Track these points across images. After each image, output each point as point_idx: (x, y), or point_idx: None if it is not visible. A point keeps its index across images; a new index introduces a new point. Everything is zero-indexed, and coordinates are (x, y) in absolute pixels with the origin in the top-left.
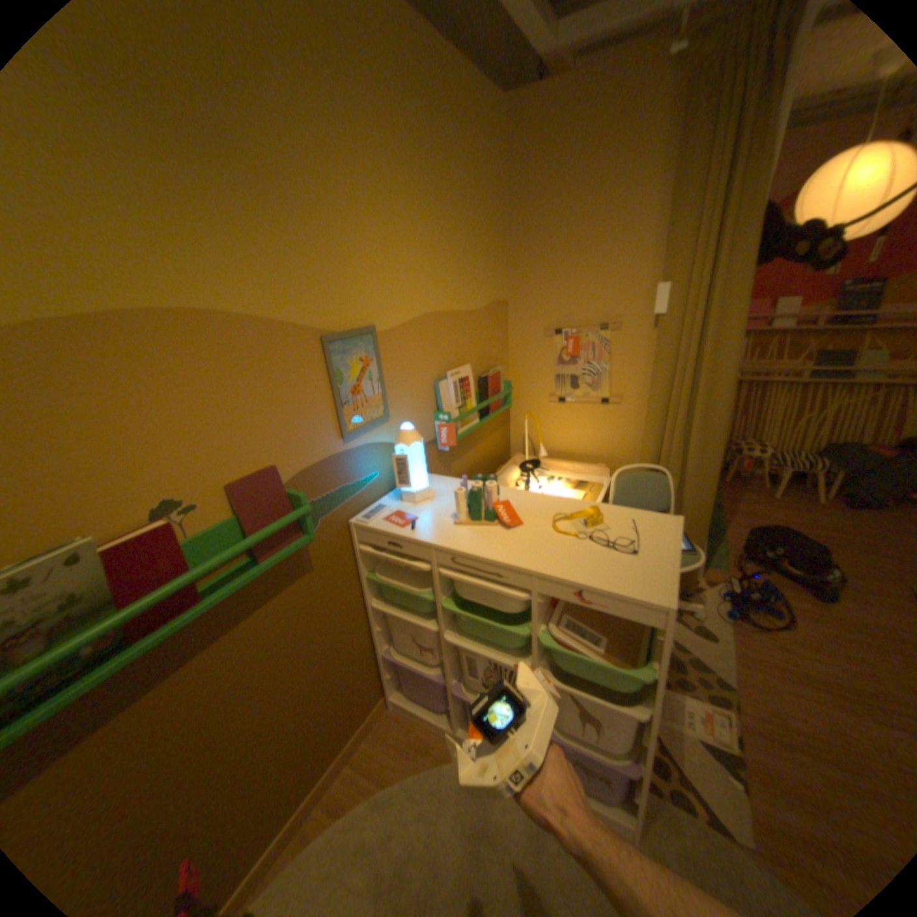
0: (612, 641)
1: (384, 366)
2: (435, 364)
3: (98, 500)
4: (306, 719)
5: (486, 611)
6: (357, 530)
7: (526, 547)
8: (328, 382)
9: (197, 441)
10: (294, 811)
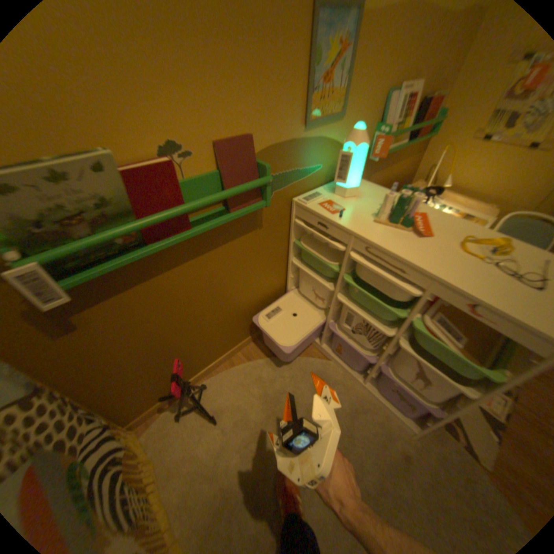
0: (470, 342)
1: (356, 57)
2: (397, 70)
3: (120, 124)
4: (242, 312)
5: (371, 289)
6: (296, 207)
7: (433, 255)
8: (307, 59)
9: (195, 89)
10: (229, 350)
